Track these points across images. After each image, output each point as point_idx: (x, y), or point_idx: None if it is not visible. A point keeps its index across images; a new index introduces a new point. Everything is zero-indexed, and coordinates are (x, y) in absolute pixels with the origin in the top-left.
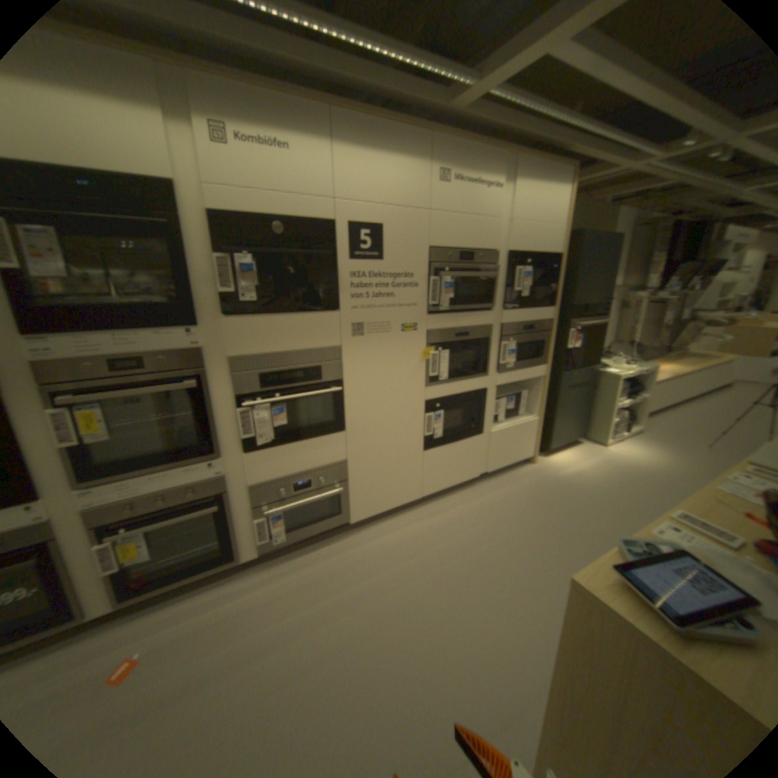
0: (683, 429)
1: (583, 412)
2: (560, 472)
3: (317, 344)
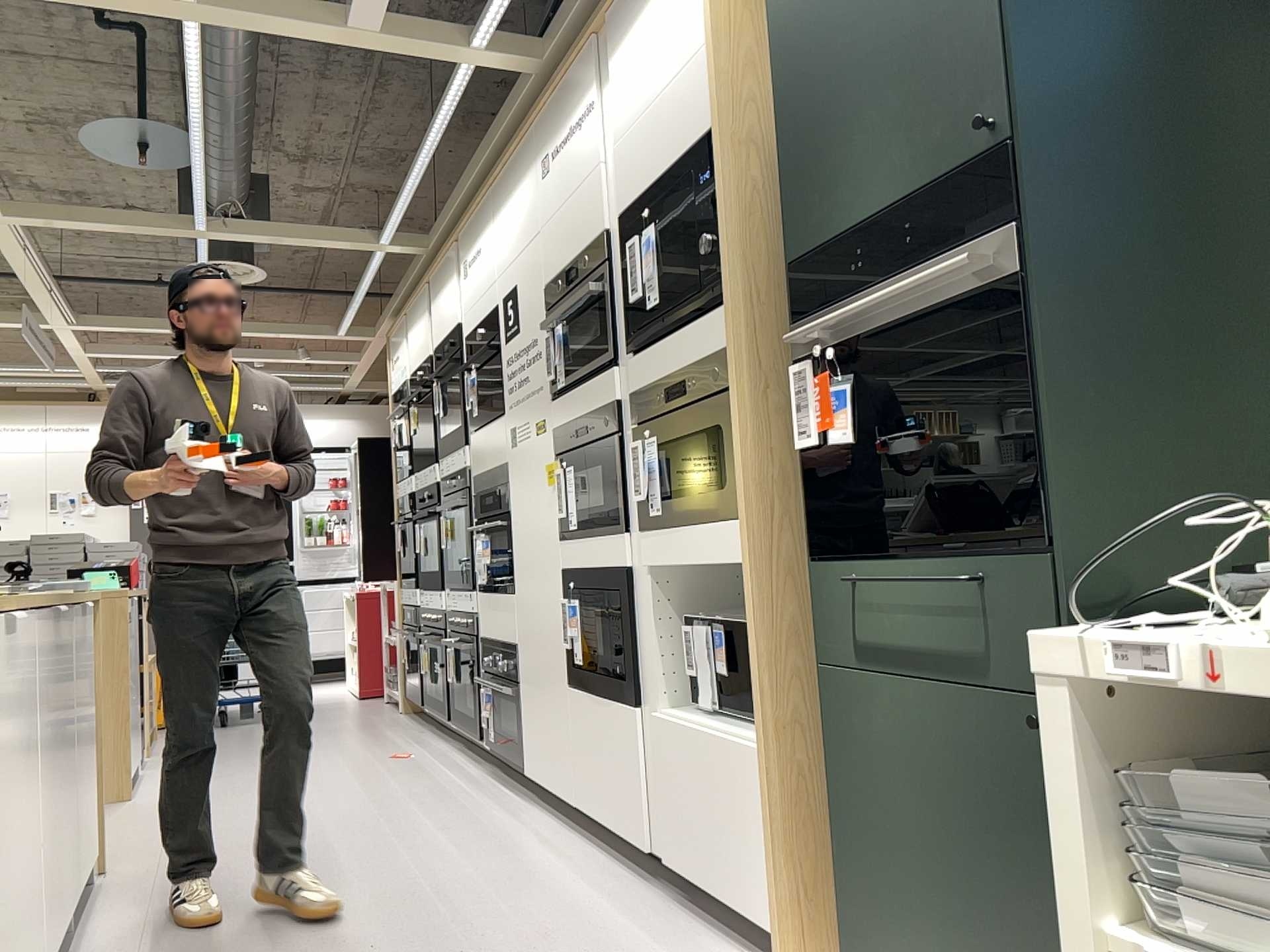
0: None
1: (1035, 886)
2: None
3: (496, 460)
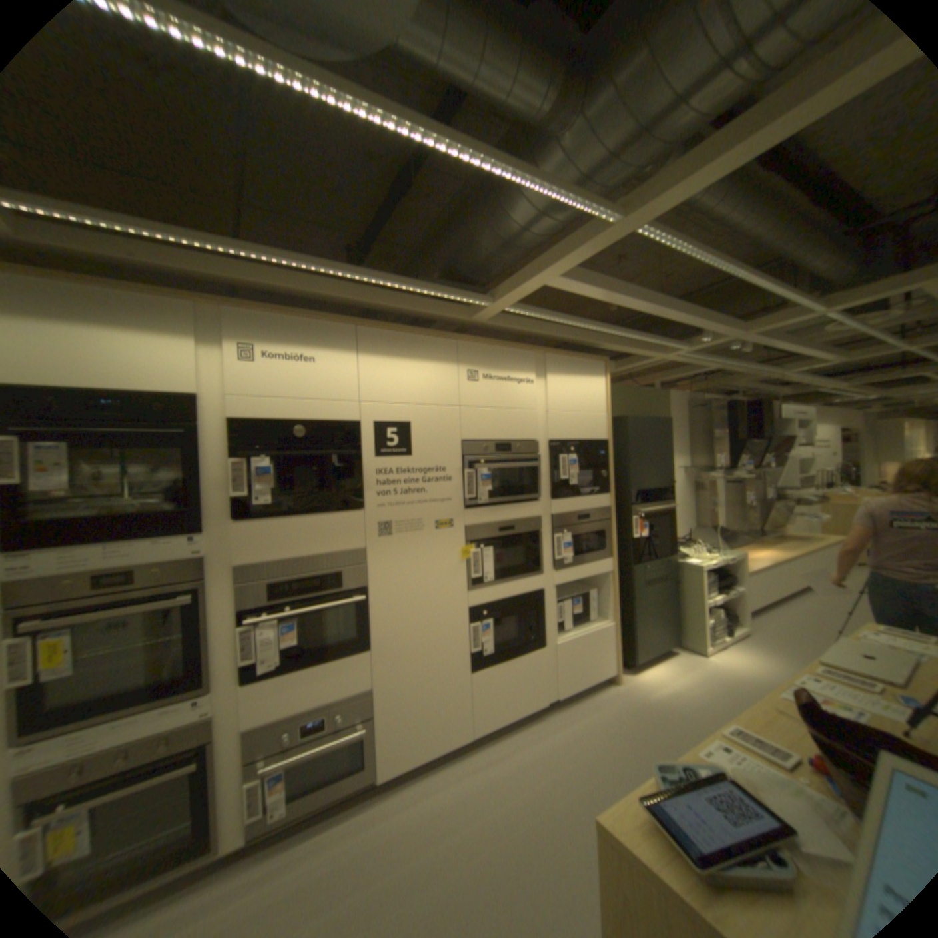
0: (797, 630)
1: (670, 613)
2: (652, 695)
3: (338, 548)
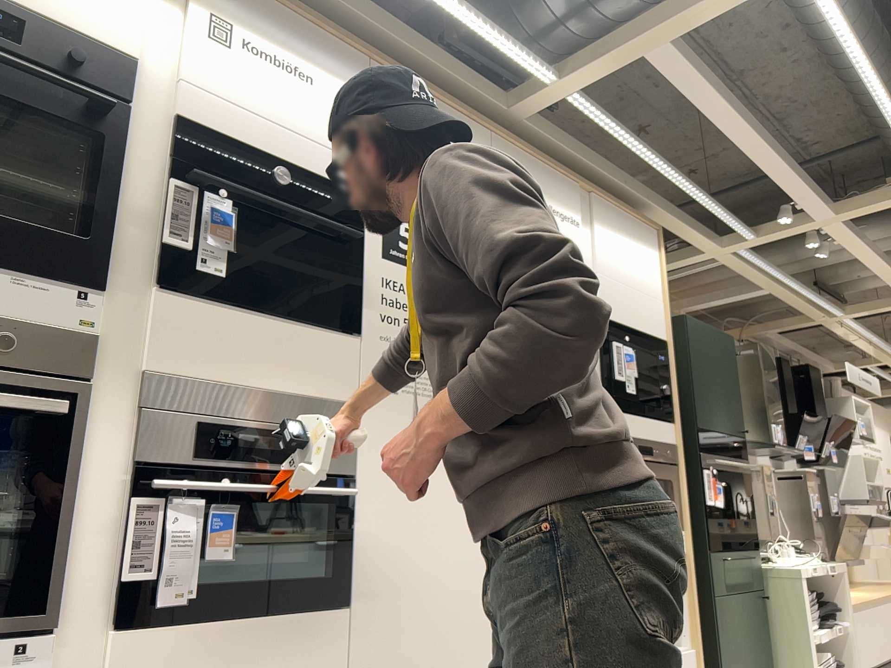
0: None
1: (759, 649)
2: None
3: (316, 389)
